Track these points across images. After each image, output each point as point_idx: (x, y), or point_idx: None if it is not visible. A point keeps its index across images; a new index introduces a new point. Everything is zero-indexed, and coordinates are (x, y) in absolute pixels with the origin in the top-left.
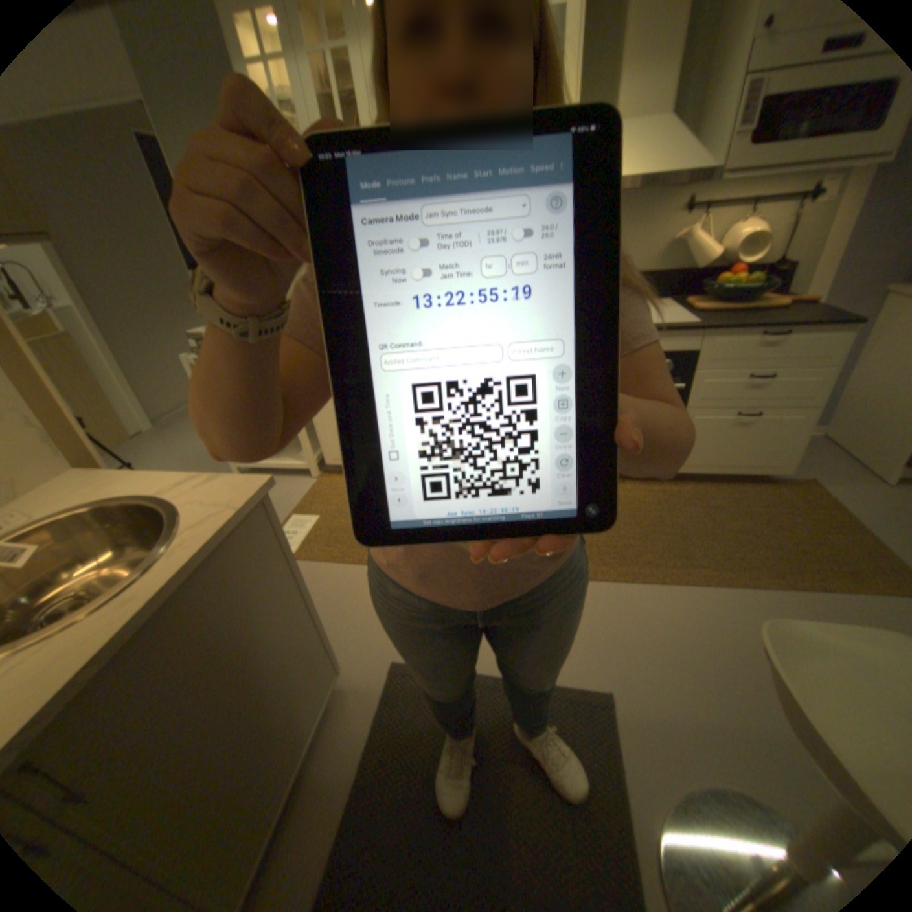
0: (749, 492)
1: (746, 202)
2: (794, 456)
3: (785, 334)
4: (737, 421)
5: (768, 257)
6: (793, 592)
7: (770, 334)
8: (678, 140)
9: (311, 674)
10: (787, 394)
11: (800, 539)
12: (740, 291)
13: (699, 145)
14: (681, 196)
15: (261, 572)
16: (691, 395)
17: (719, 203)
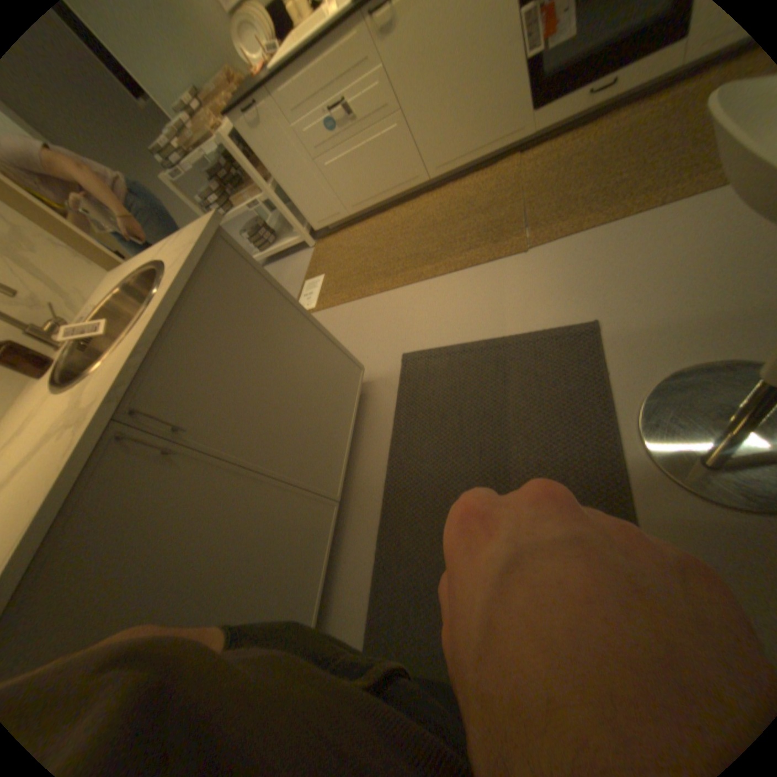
0: None
1: None
2: None
3: None
4: None
5: None
6: None
7: None
8: None
9: (336, 368)
10: None
11: None
12: None
13: None
14: None
15: (249, 293)
16: None
17: None
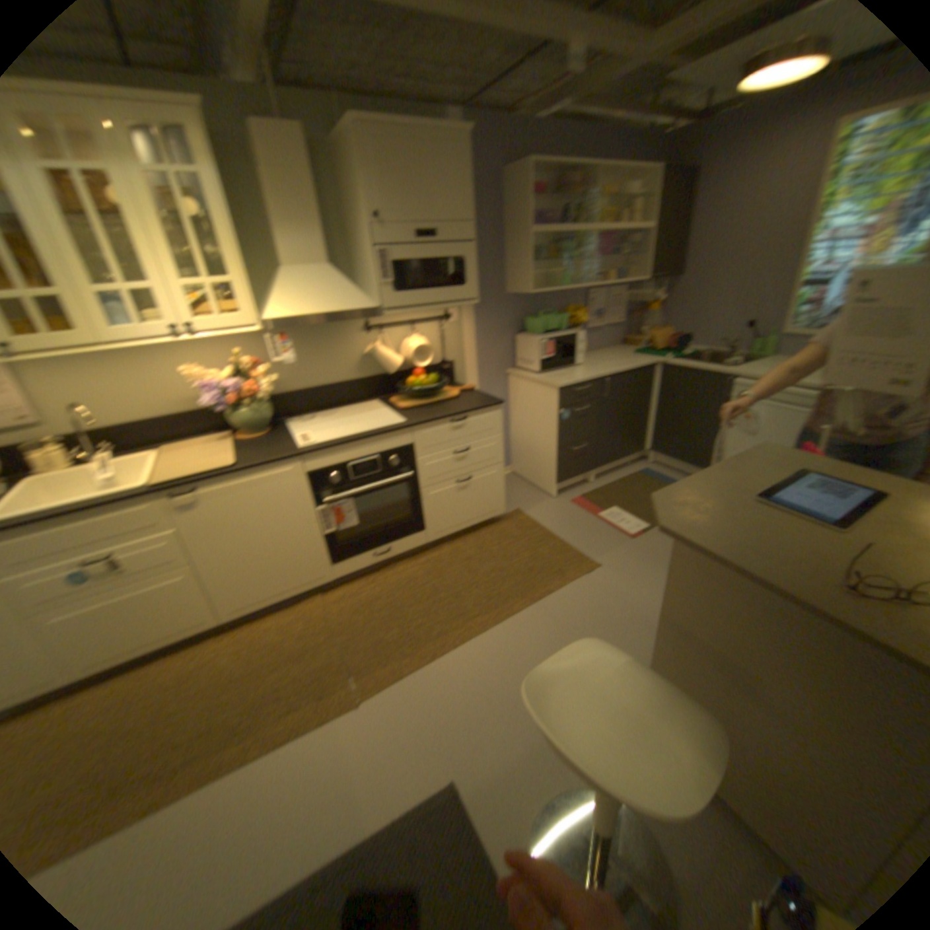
0: (482, 536)
1: (403, 325)
2: (498, 500)
3: (461, 421)
4: (456, 488)
5: (432, 361)
6: (532, 605)
7: (452, 422)
8: (337, 287)
9: None
10: (478, 460)
11: (522, 560)
12: (422, 391)
13: (354, 292)
14: (354, 322)
15: None
16: (417, 479)
17: (384, 326)
